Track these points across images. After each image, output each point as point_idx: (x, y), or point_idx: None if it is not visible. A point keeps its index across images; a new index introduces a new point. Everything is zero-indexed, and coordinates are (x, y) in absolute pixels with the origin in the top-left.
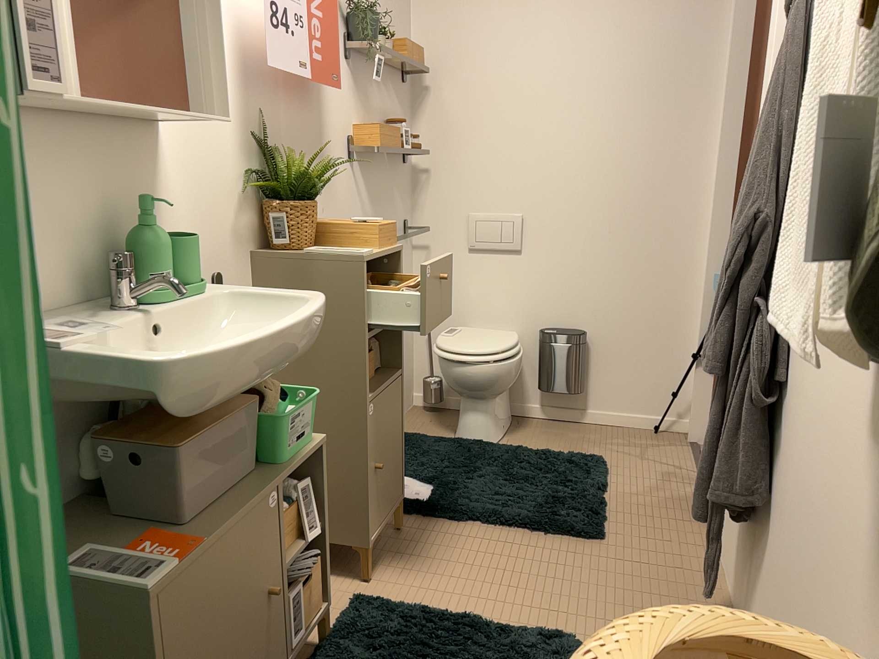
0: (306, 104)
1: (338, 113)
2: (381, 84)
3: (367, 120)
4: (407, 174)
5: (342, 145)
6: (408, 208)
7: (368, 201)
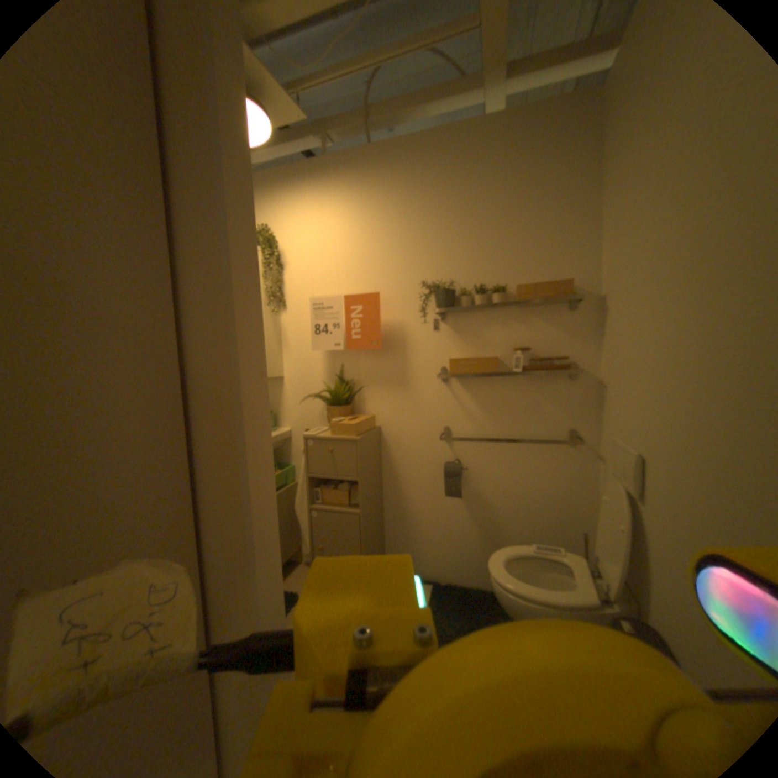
0: (386, 353)
1: (427, 352)
2: (512, 318)
3: (477, 350)
4: (584, 387)
5: (432, 371)
6: (583, 418)
7: (478, 407)
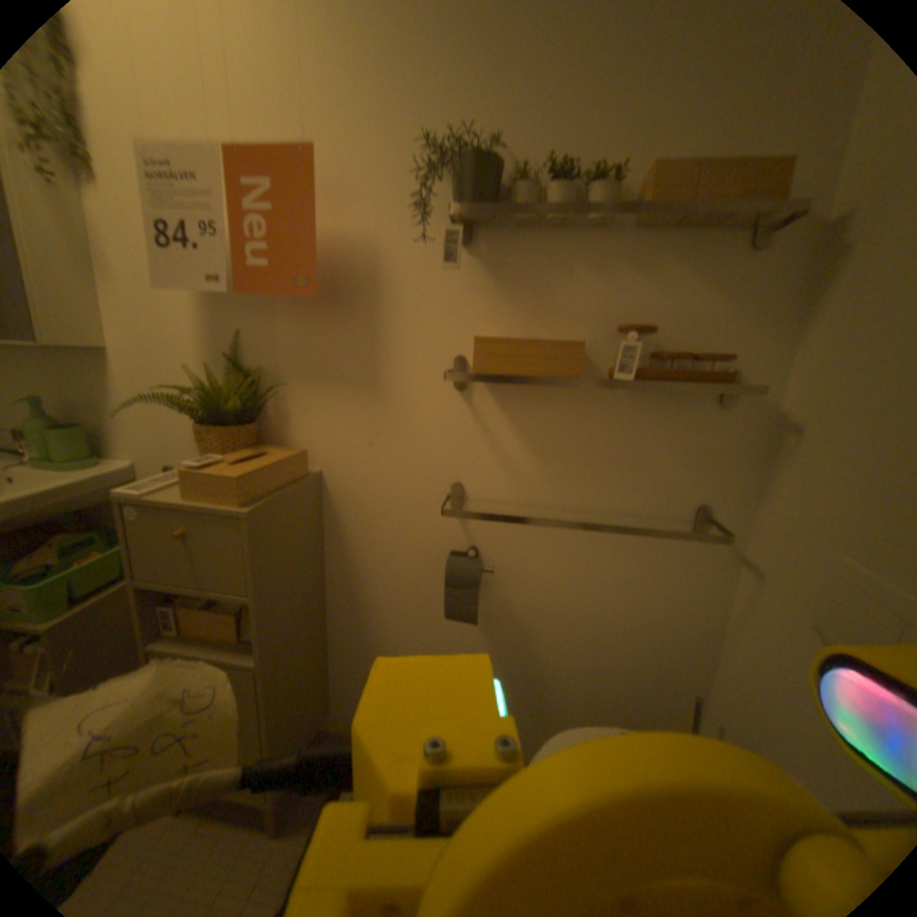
0: (333, 318)
1: (424, 323)
2: (620, 259)
3: (534, 327)
4: (741, 425)
5: (433, 365)
6: (728, 486)
7: (523, 450)
